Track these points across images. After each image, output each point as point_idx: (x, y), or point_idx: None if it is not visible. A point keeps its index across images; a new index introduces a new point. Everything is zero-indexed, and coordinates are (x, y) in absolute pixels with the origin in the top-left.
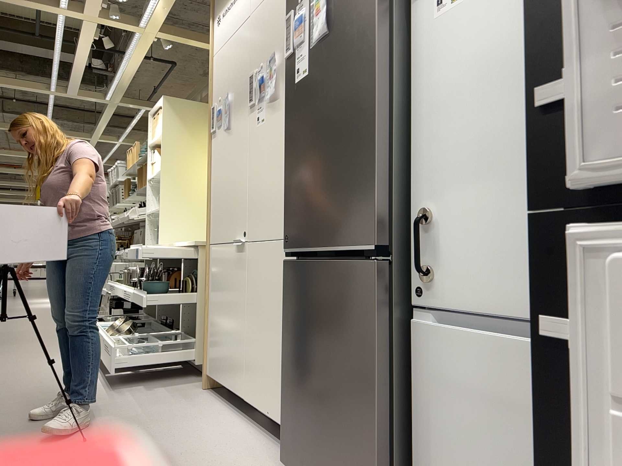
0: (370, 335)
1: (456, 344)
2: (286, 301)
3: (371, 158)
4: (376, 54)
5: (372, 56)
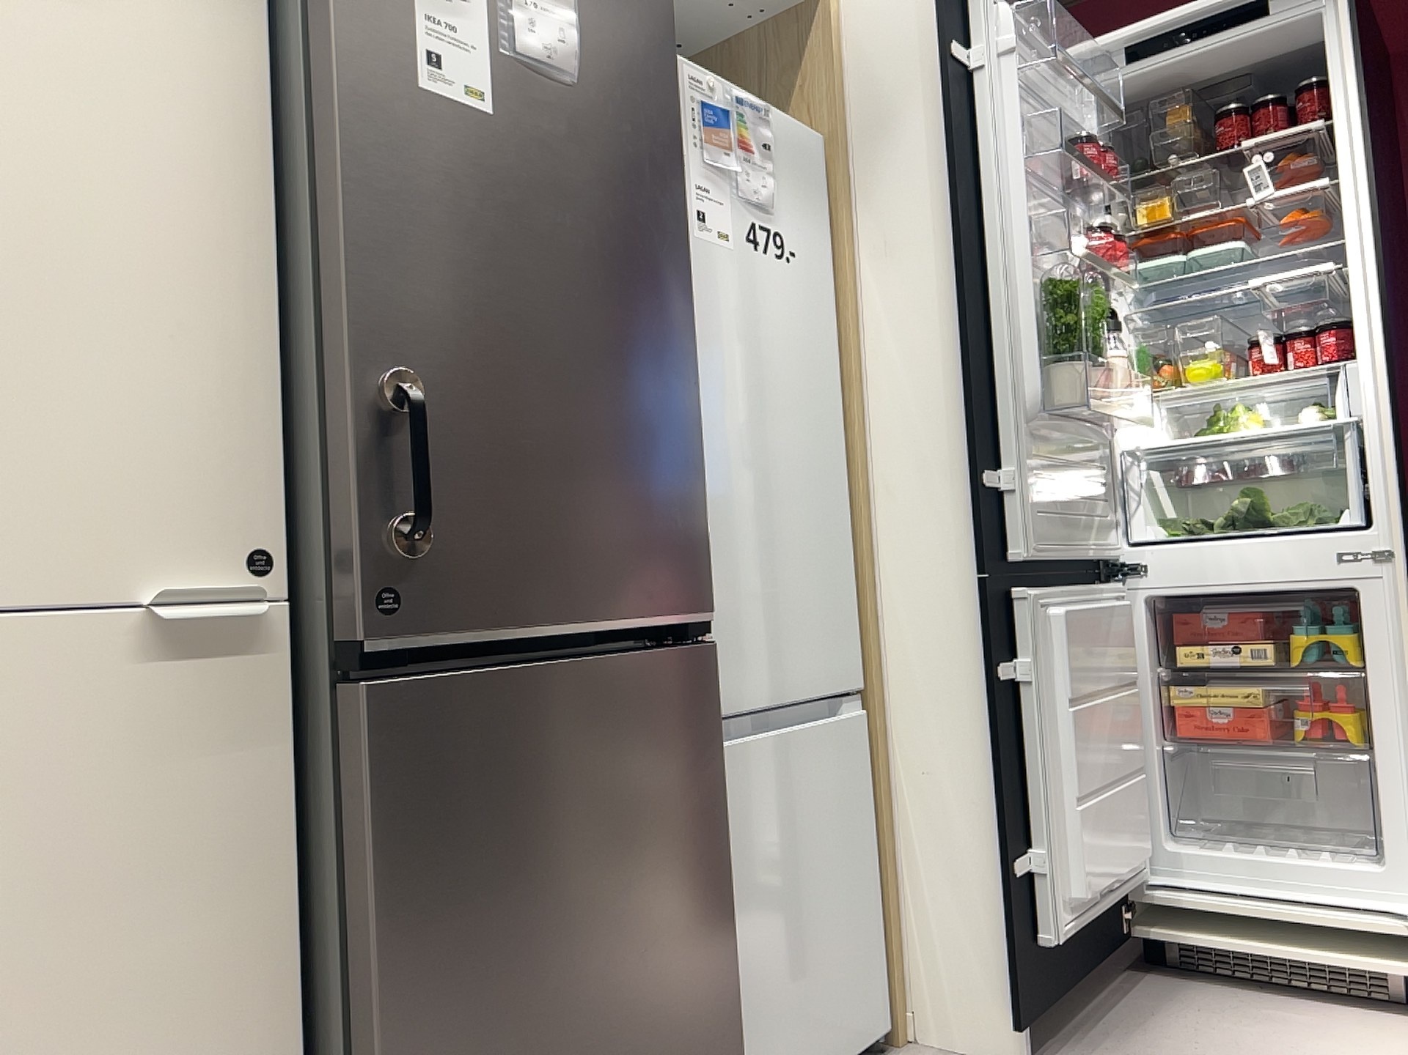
0: (712, 789)
1: (753, 759)
2: (390, 827)
3: (692, 439)
4: (687, 242)
5: (681, 239)
